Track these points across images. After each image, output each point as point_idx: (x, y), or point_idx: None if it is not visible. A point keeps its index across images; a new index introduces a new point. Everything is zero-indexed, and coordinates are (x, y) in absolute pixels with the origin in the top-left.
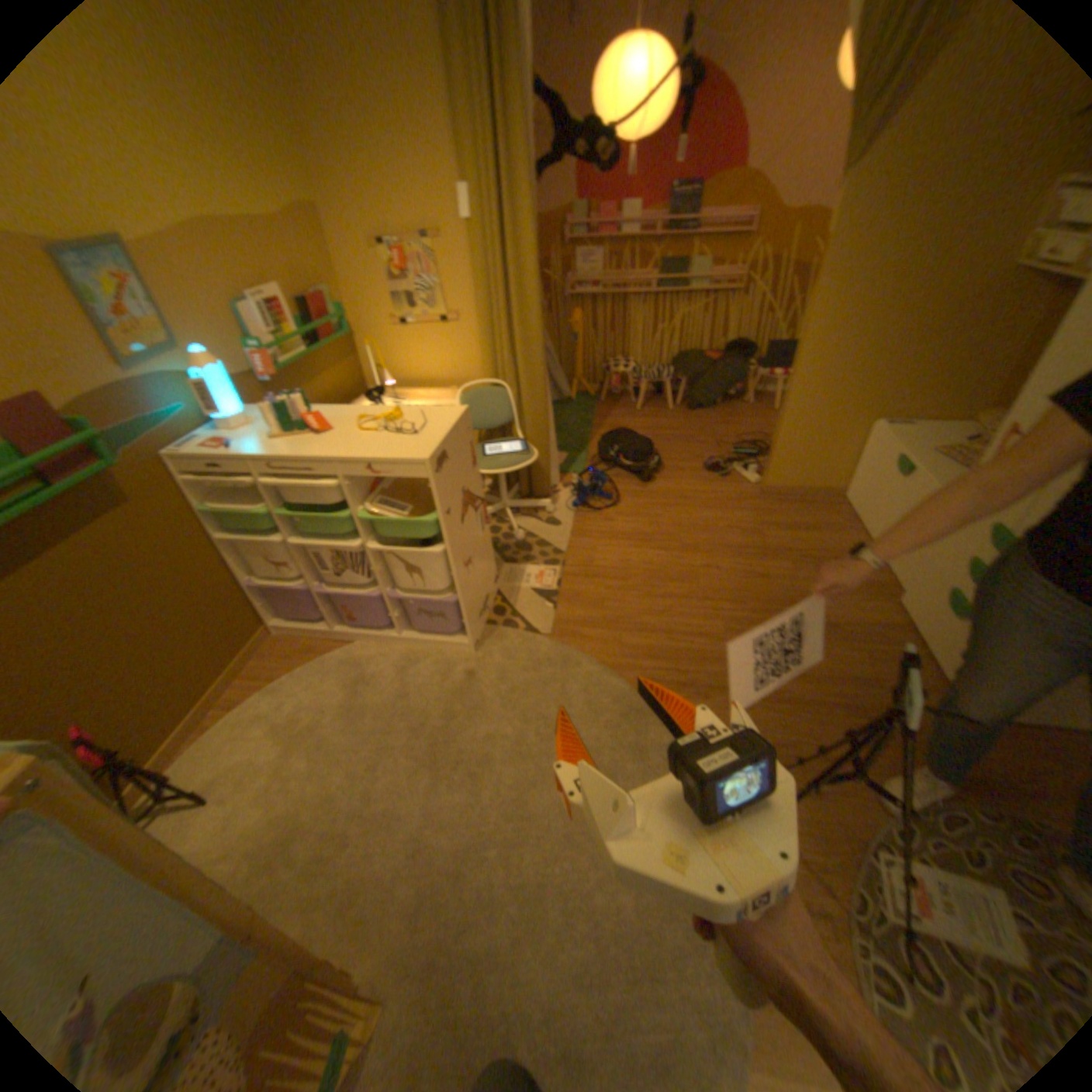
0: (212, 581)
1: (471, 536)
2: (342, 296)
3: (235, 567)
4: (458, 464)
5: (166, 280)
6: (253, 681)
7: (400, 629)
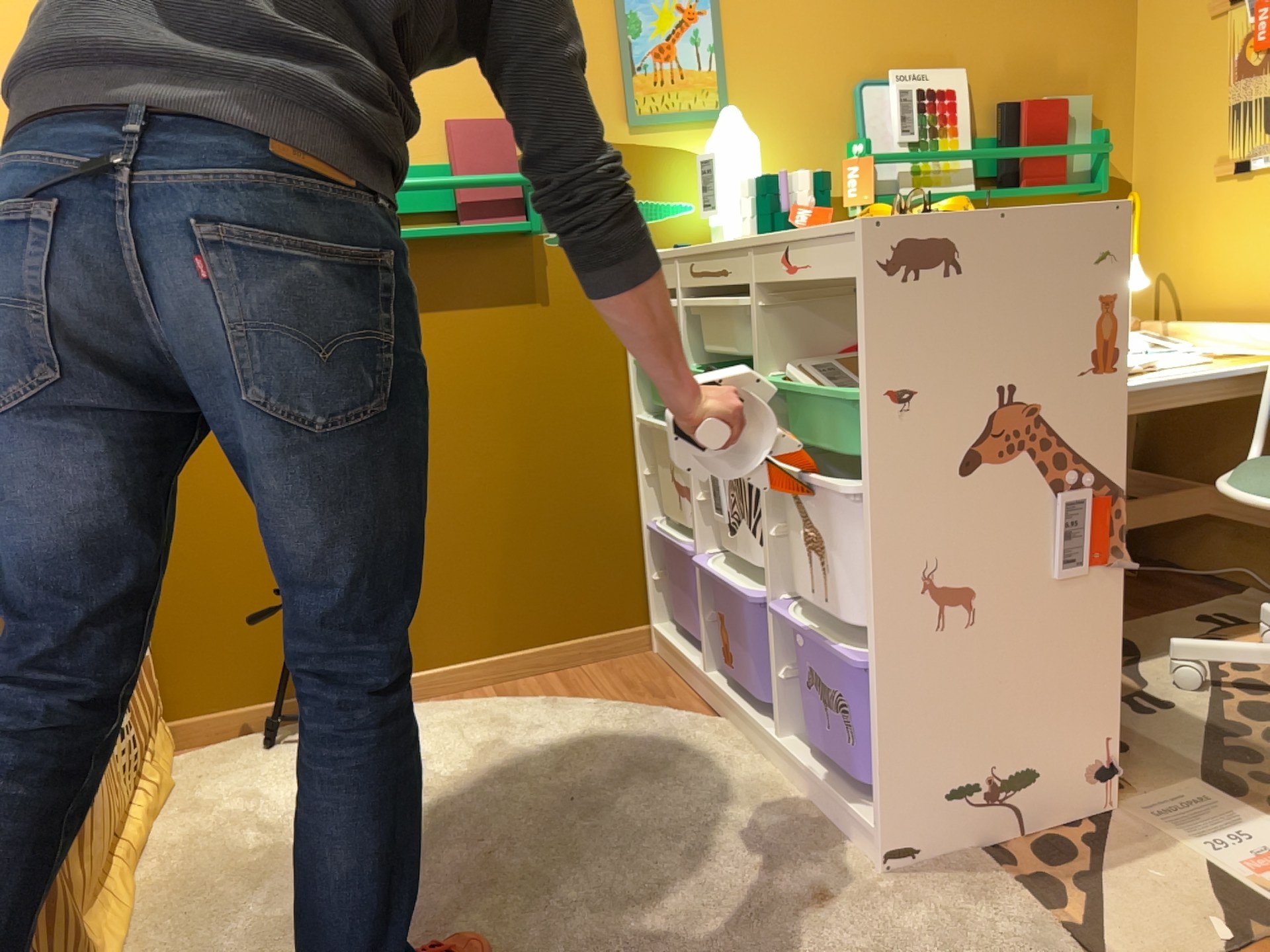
0: (606, 491)
1: (1004, 545)
2: (1135, 131)
3: (648, 488)
4: (1014, 316)
5: (762, 31)
6: (564, 687)
7: (786, 727)
